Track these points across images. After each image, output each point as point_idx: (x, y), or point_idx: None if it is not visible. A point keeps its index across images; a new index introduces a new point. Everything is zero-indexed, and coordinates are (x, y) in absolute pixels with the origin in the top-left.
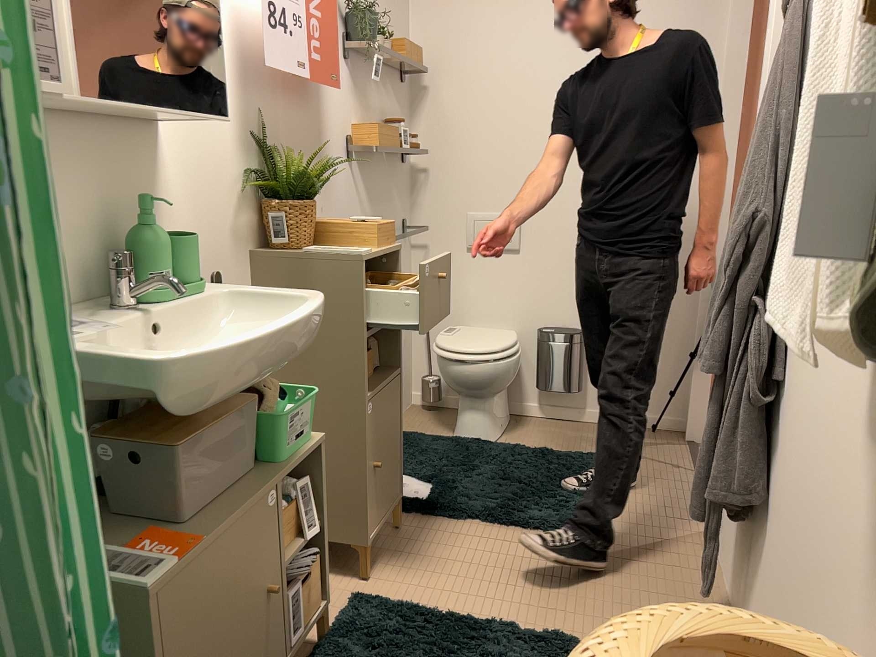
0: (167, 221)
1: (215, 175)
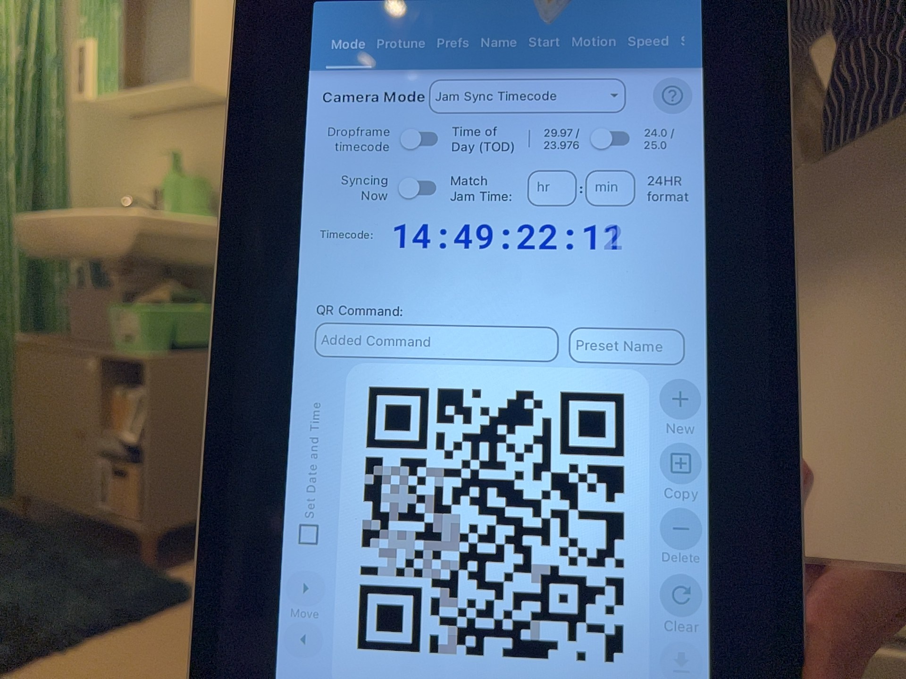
0: None
1: None
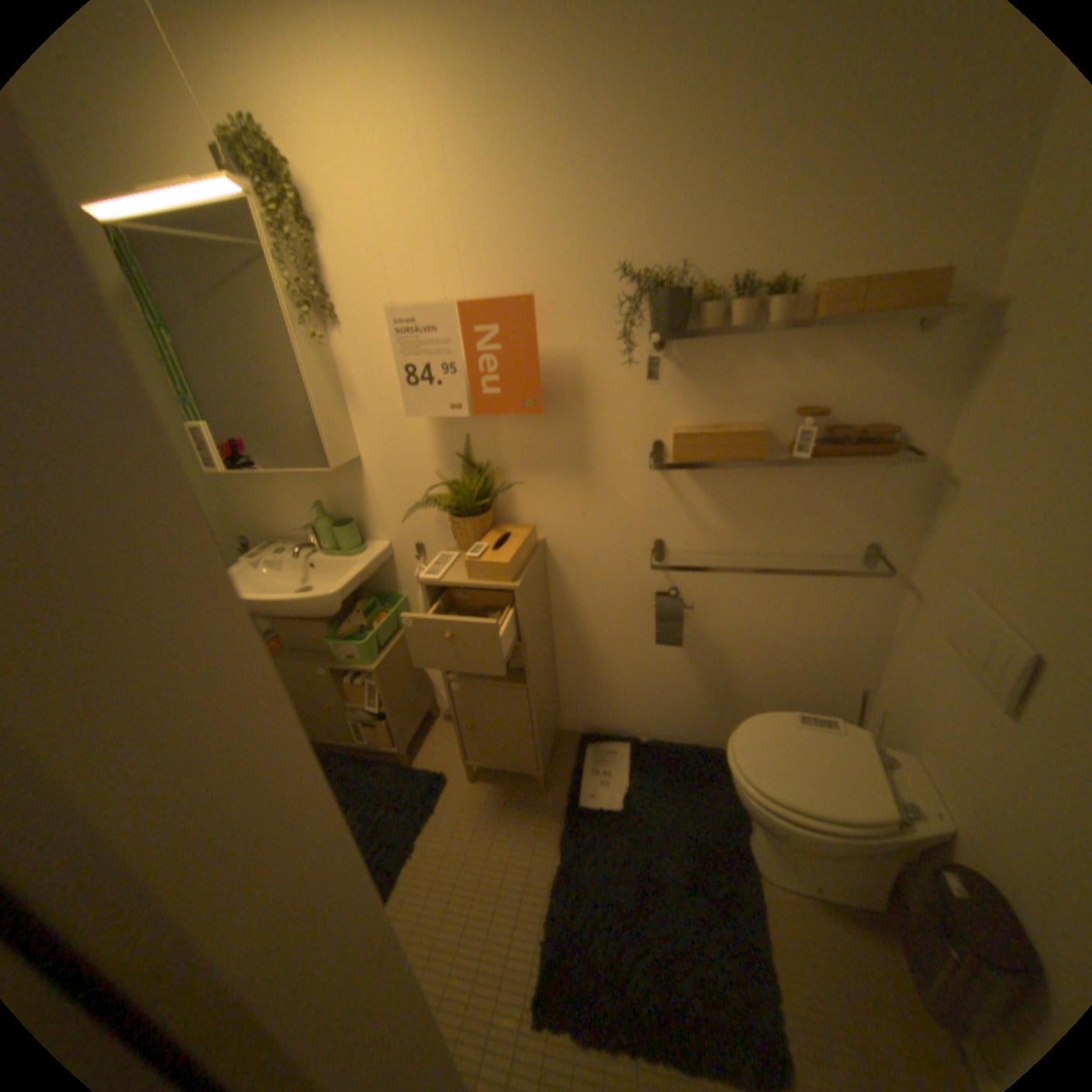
0: (363, 508)
1: (404, 482)
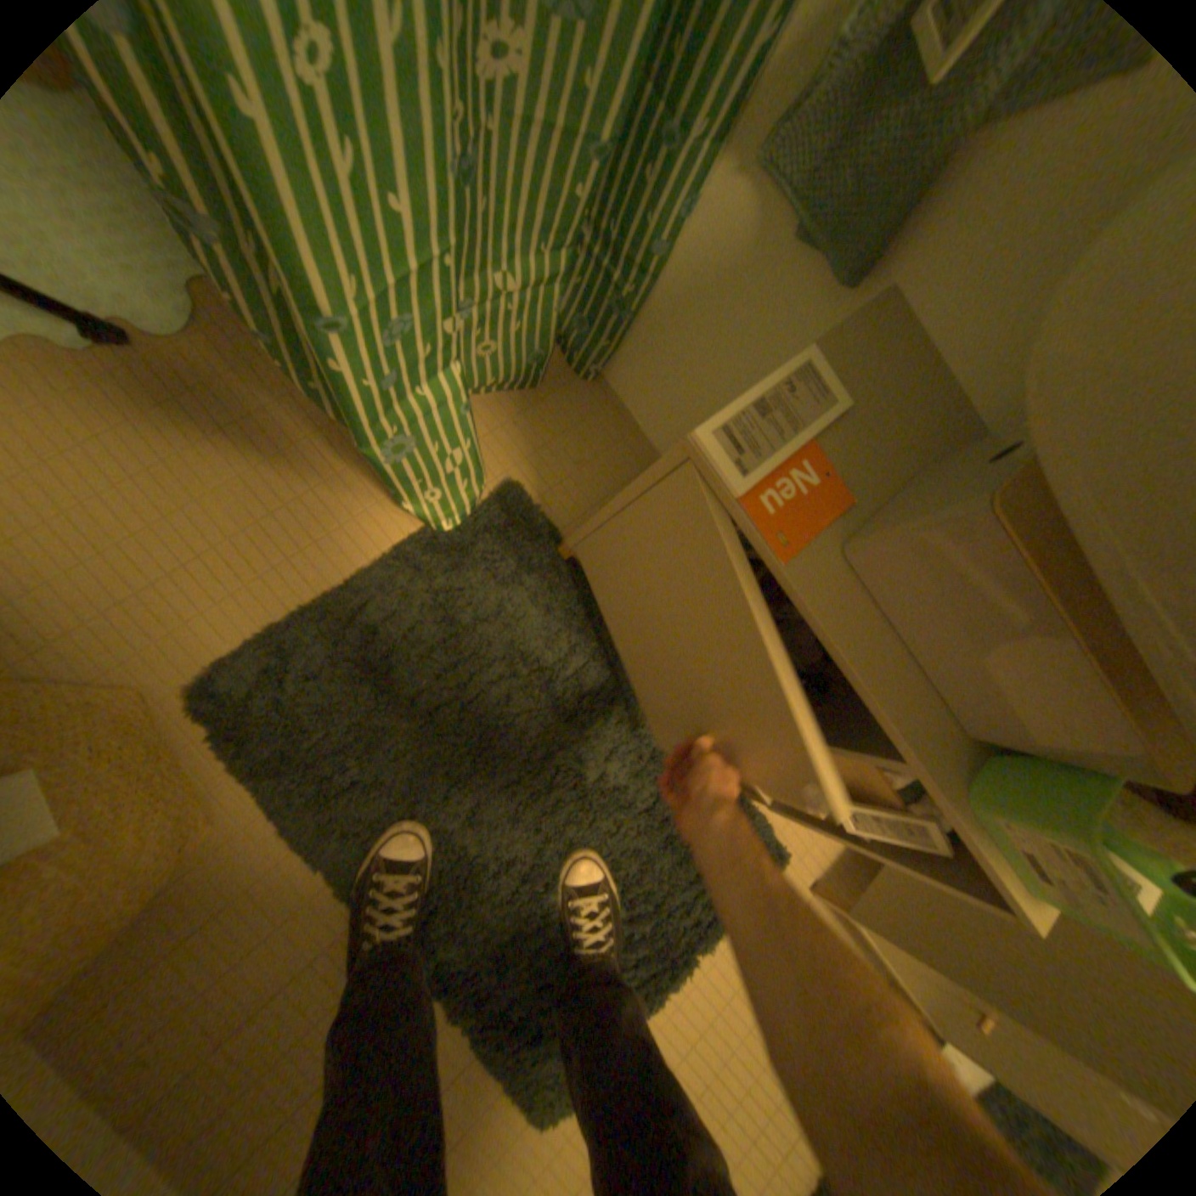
0: None
1: None
